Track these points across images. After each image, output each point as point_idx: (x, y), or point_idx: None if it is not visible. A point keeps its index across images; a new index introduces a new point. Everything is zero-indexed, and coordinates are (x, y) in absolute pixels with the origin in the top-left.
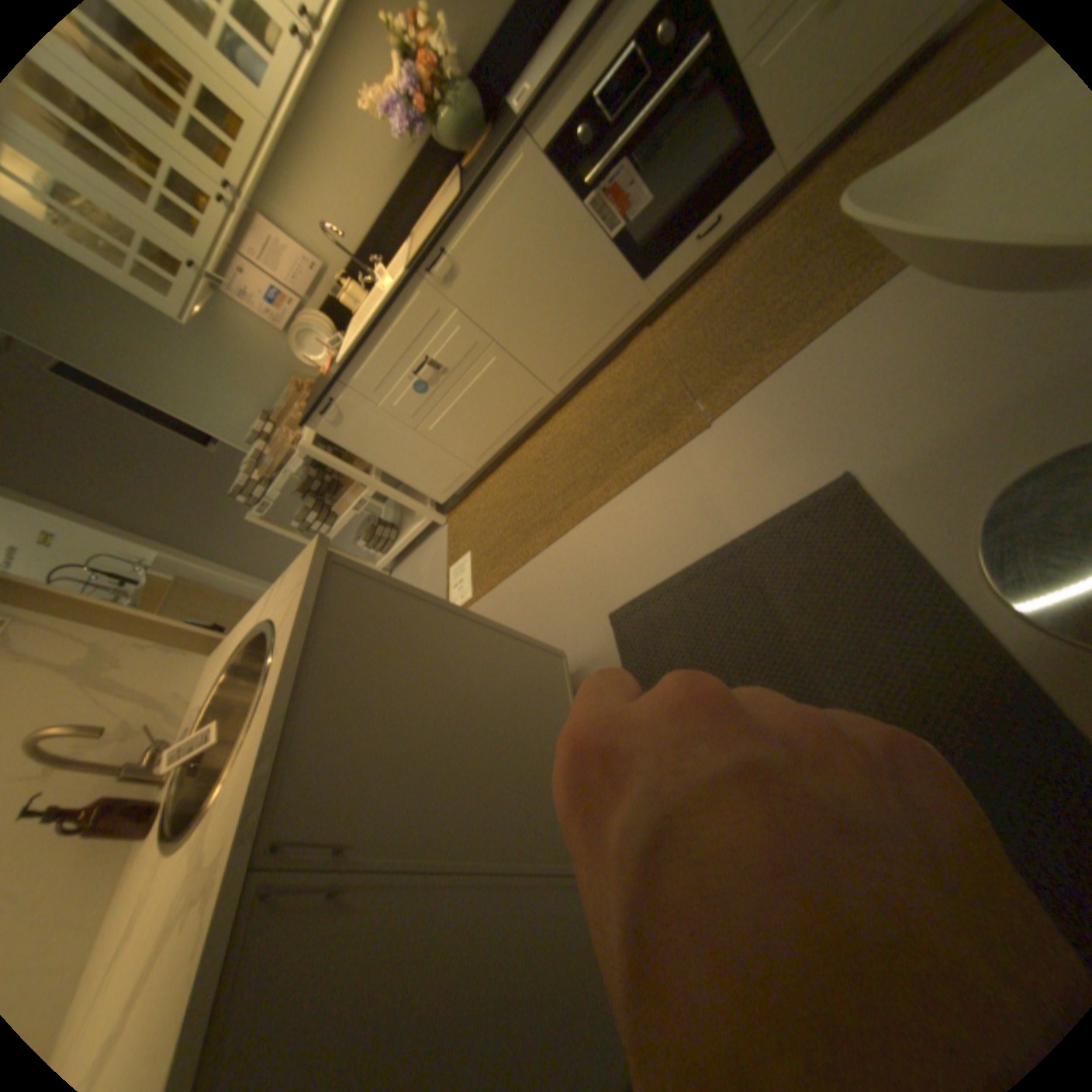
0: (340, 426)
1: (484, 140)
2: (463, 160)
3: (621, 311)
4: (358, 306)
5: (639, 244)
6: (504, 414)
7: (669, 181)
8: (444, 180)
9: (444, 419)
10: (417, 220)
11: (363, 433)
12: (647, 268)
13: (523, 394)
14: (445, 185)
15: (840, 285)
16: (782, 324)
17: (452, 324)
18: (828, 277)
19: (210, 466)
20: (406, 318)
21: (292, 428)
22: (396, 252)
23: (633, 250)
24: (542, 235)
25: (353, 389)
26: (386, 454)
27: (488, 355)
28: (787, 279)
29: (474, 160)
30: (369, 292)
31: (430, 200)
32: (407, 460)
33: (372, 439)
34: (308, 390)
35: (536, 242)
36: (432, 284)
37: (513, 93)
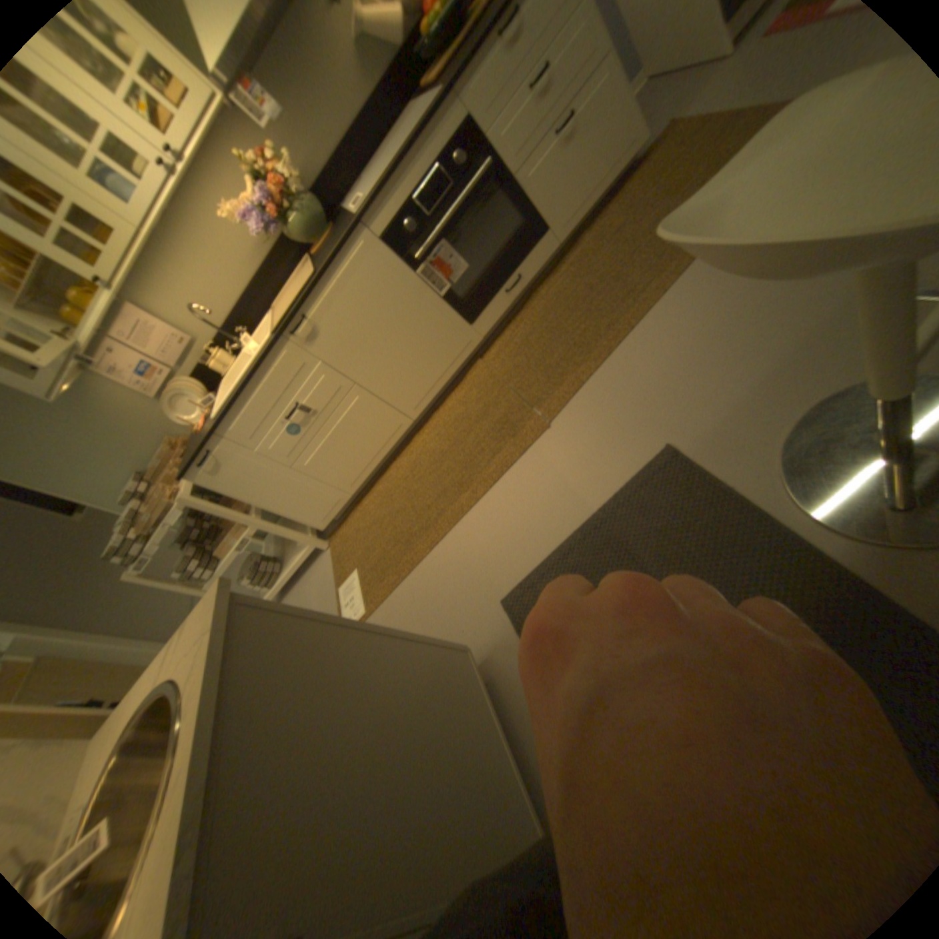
0: (218, 475)
1: (327, 235)
2: (311, 251)
3: (457, 349)
4: (227, 370)
5: (463, 299)
6: (371, 442)
7: (476, 254)
8: (296, 266)
9: (318, 454)
10: (275, 298)
11: (241, 478)
12: (472, 316)
13: (386, 424)
14: (298, 270)
15: (620, 312)
16: (584, 343)
17: (317, 374)
18: (609, 308)
19: (77, 536)
20: (275, 374)
21: (169, 484)
22: (259, 324)
23: (459, 303)
24: (386, 298)
25: (229, 440)
26: (265, 493)
27: (352, 395)
28: (579, 313)
29: (321, 249)
30: (236, 357)
31: (285, 282)
32: (286, 496)
33: (251, 482)
34: (182, 448)
35: (382, 304)
36: (296, 344)
37: (346, 203)
